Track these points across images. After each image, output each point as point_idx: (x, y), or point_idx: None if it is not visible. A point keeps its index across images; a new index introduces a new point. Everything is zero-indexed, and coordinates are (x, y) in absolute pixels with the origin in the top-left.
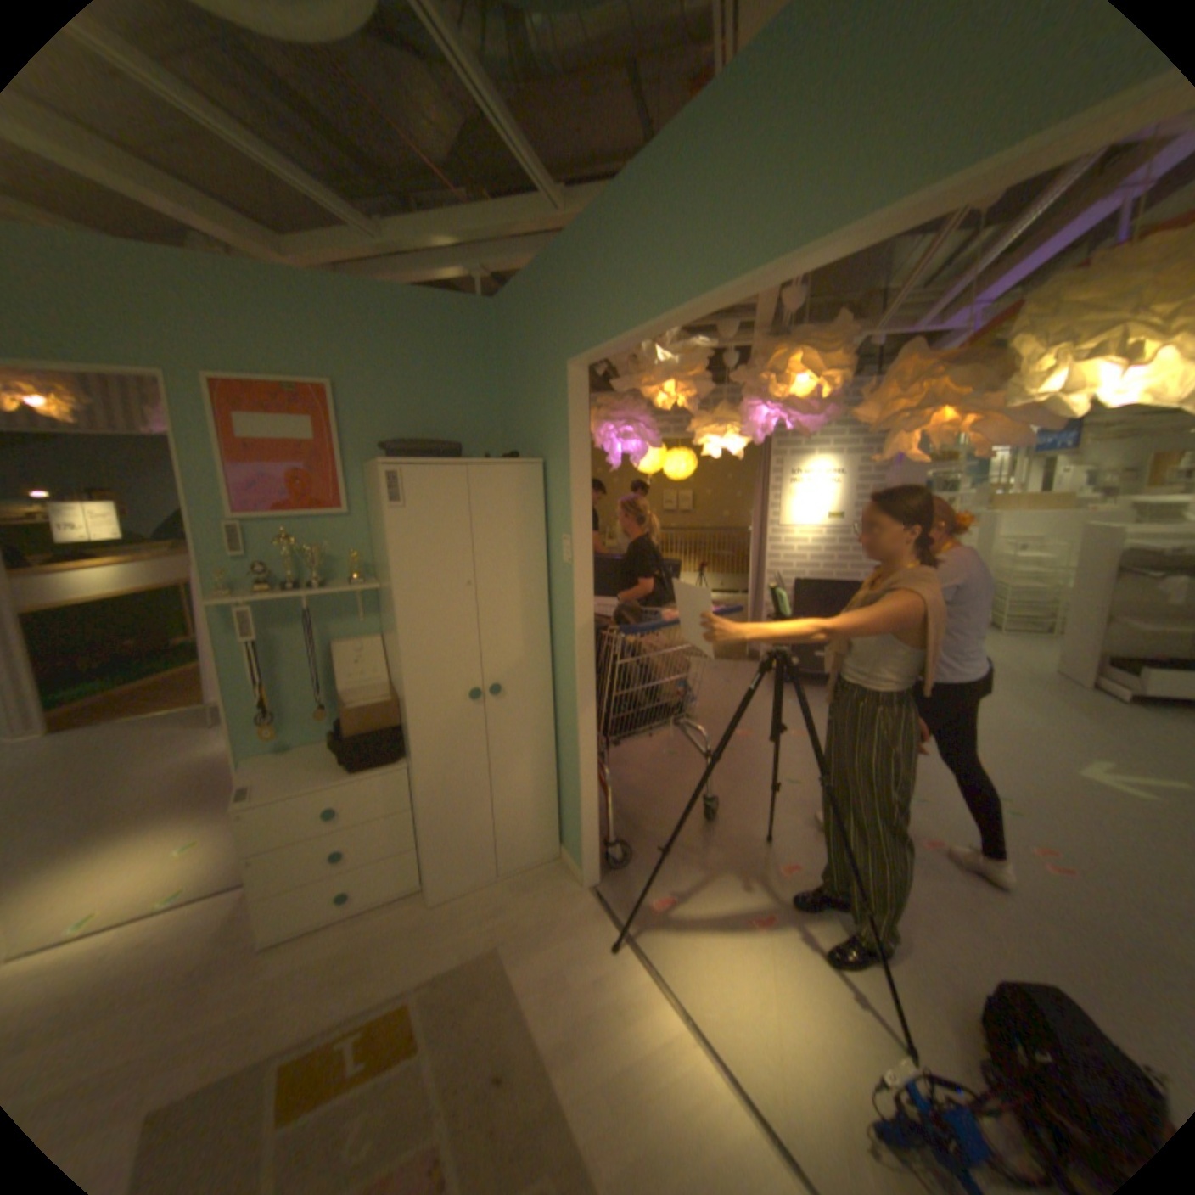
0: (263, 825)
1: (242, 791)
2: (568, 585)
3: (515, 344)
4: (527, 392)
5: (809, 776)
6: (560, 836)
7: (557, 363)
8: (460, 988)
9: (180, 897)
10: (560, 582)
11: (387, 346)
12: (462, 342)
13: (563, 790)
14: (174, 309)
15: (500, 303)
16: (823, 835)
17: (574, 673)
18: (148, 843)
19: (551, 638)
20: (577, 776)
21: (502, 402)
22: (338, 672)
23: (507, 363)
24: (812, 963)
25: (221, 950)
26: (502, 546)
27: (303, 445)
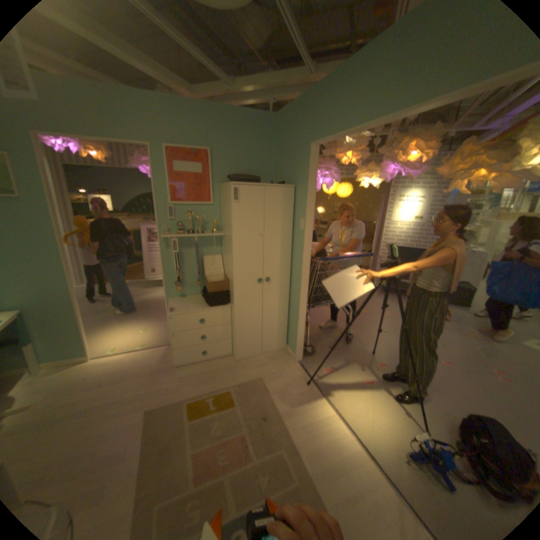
0: (179, 321)
1: (171, 308)
2: (301, 239)
3: (286, 134)
4: (289, 155)
5: (393, 331)
6: (286, 341)
7: (306, 143)
8: (249, 388)
9: (145, 346)
10: (297, 237)
11: (232, 133)
12: (262, 132)
13: (290, 323)
14: (154, 117)
15: (280, 115)
16: (397, 354)
17: (300, 275)
18: (130, 326)
19: (291, 260)
20: (297, 317)
21: (276, 159)
22: (205, 267)
23: (281, 142)
24: (388, 399)
25: (161, 365)
26: (275, 221)
27: (198, 174)
